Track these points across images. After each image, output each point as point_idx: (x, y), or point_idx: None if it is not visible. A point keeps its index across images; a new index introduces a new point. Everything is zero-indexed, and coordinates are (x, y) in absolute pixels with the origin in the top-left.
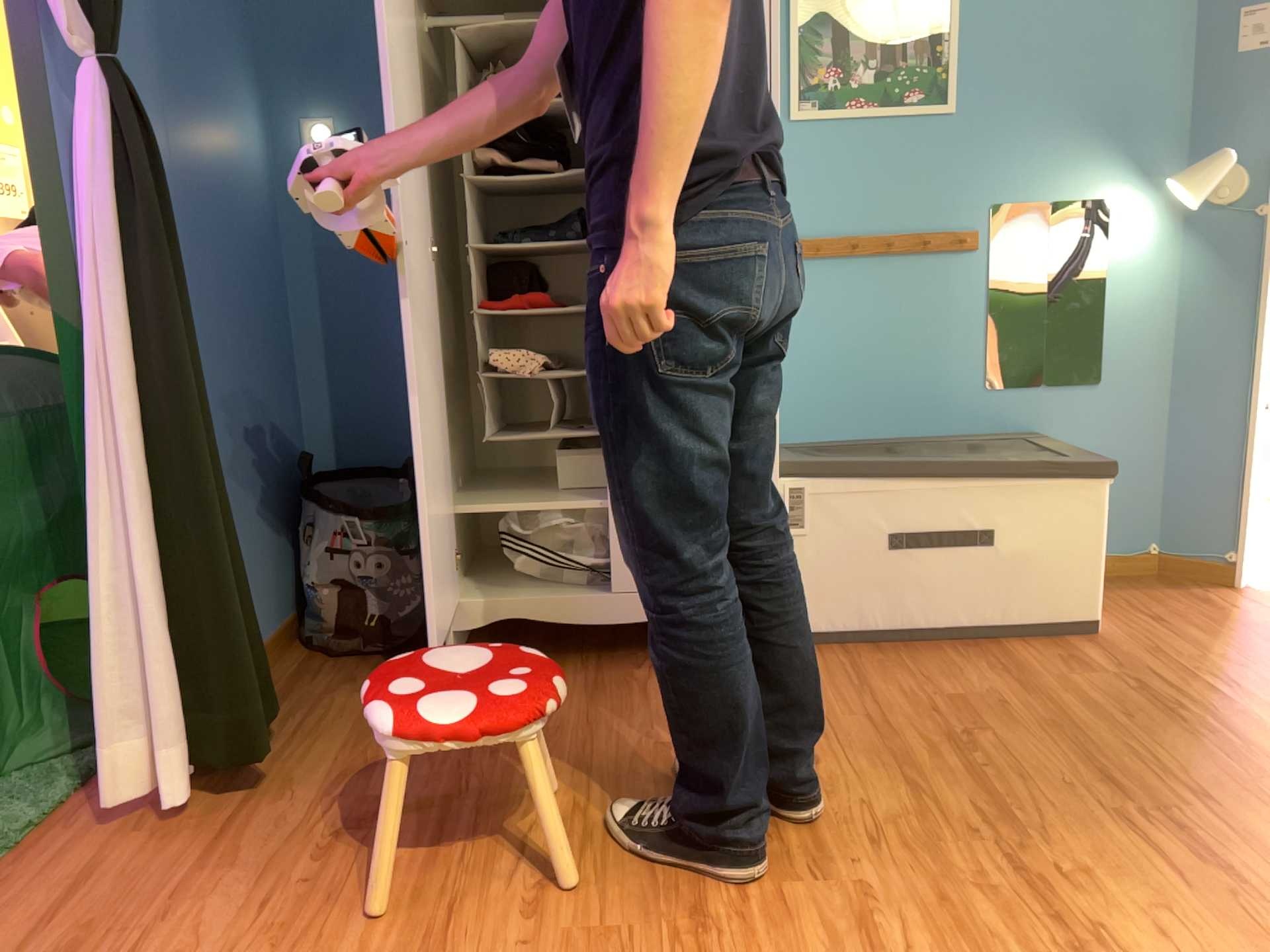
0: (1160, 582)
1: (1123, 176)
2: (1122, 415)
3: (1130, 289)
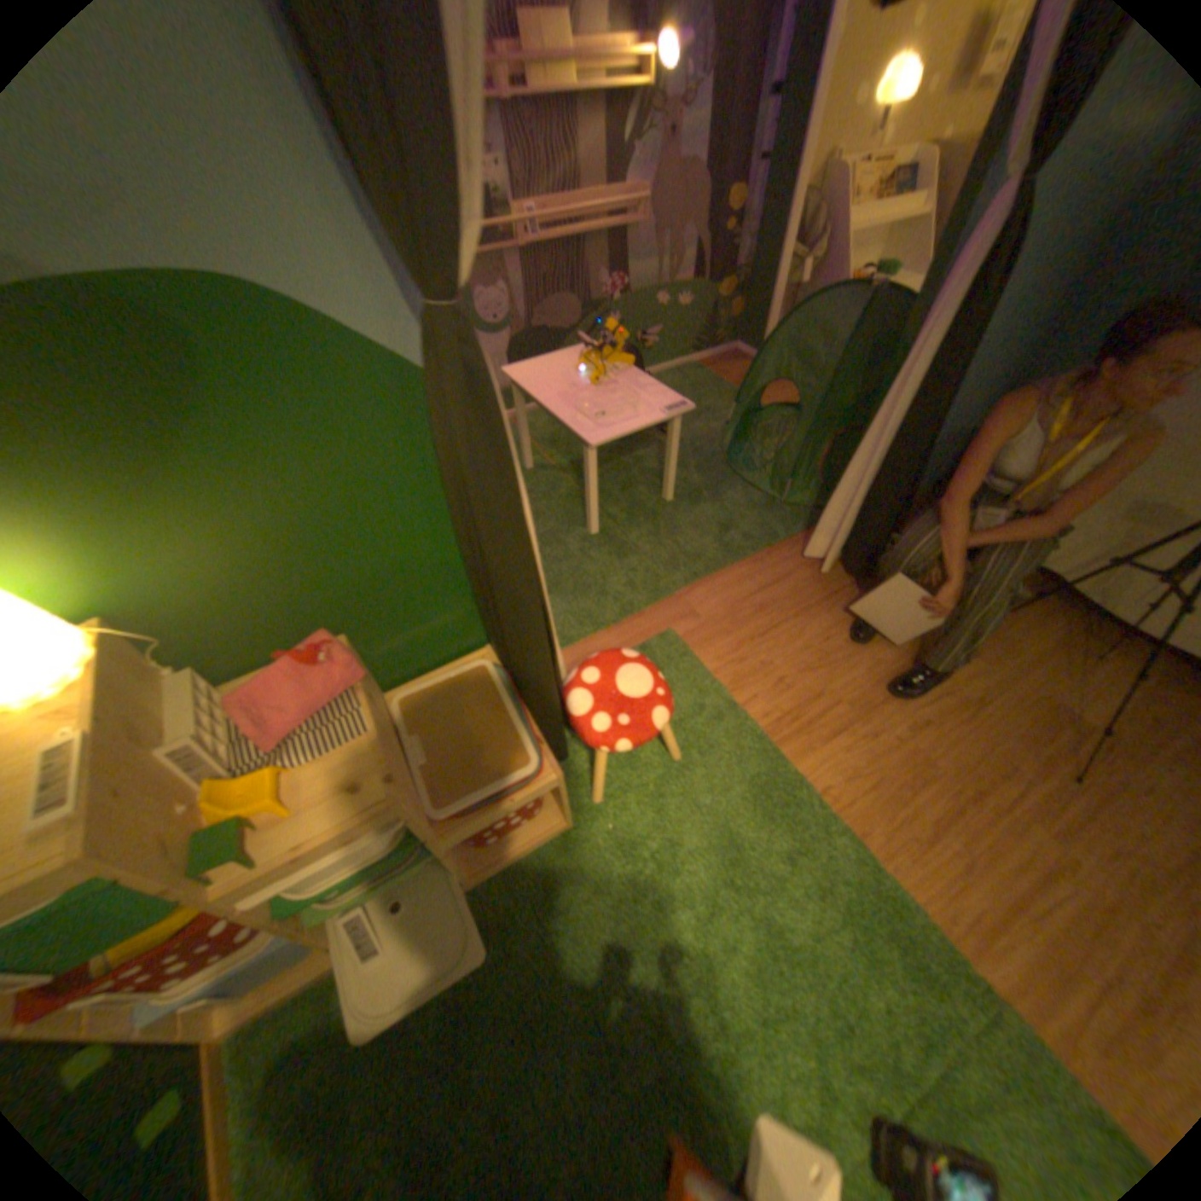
0: None
1: None
2: None
3: None
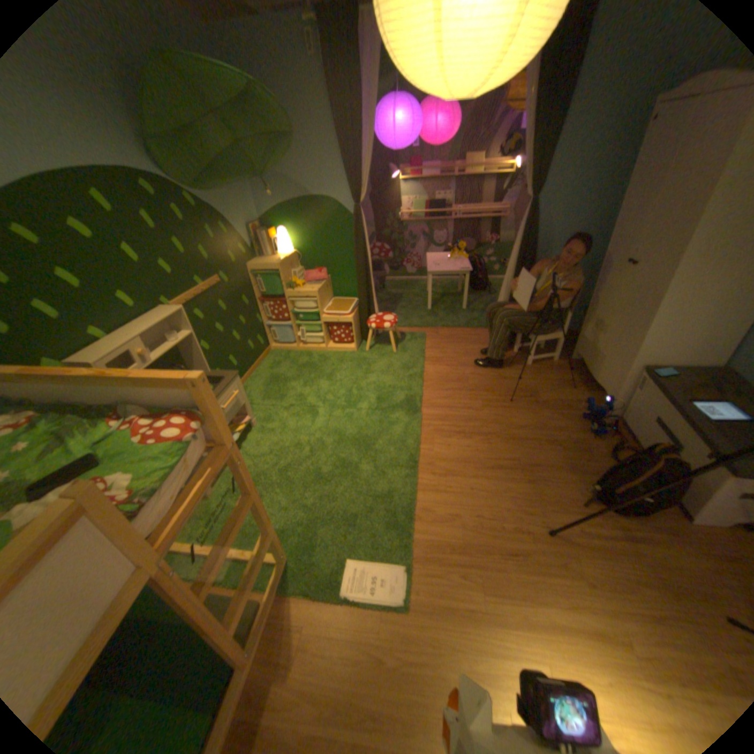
0: None
1: None
2: None
3: None
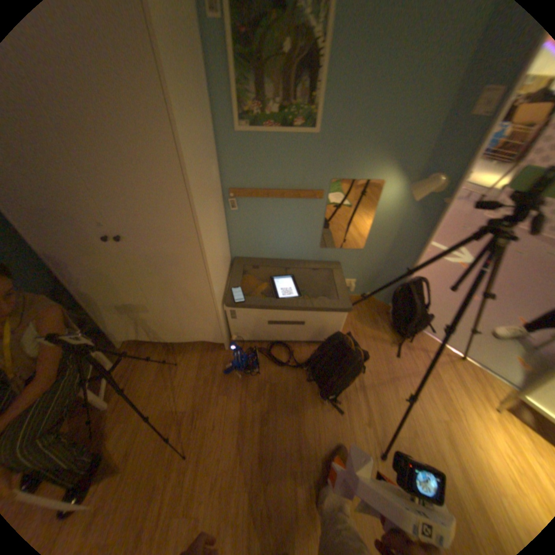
0: (366, 306)
1: (393, 170)
2: (368, 258)
3: (383, 217)
